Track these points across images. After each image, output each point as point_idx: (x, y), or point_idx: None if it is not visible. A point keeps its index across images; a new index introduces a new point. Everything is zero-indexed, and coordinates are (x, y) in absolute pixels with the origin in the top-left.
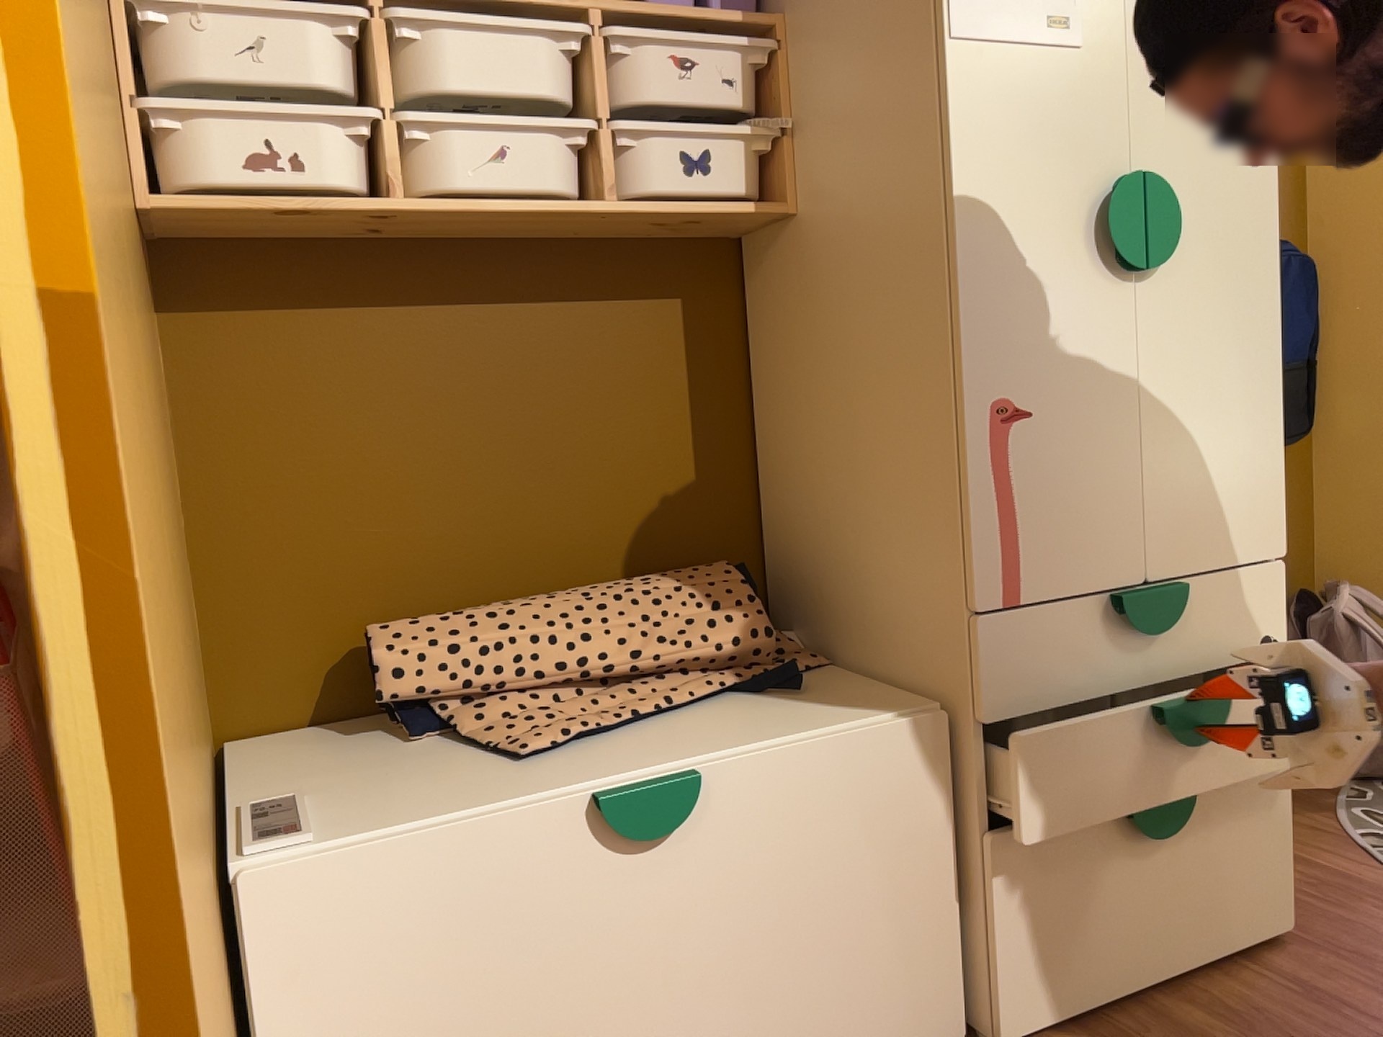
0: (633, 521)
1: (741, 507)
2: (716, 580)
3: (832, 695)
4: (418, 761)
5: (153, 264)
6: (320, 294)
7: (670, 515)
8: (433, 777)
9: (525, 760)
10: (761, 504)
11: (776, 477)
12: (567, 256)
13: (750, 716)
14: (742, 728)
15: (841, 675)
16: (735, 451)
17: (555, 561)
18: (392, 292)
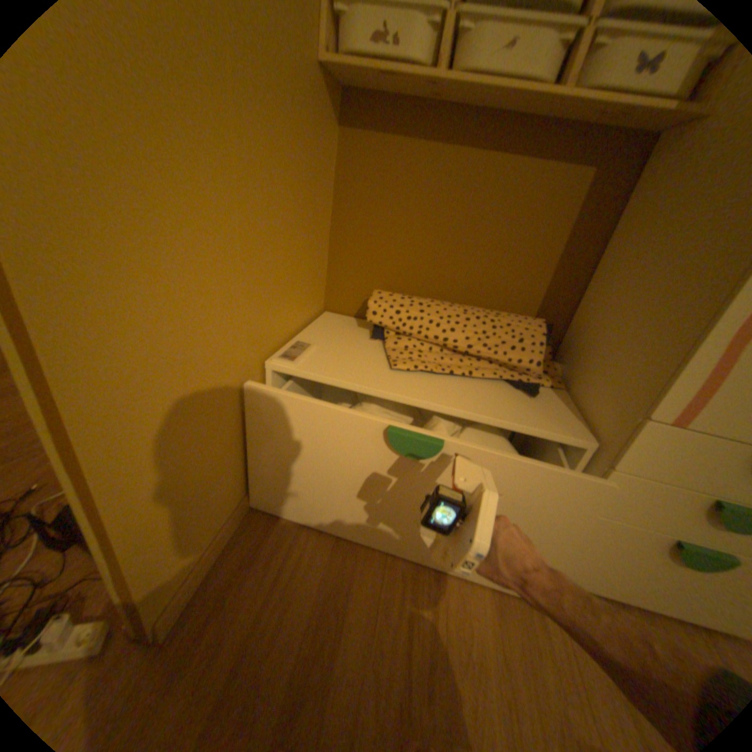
0: (508, 284)
1: (567, 296)
2: (529, 327)
3: (547, 406)
4: (363, 349)
5: (340, 98)
6: (405, 128)
7: (528, 288)
8: (359, 358)
9: (393, 369)
10: (579, 299)
11: (594, 289)
12: (537, 129)
13: (498, 397)
14: (488, 401)
15: (561, 398)
16: (580, 267)
17: (465, 290)
18: (438, 133)
